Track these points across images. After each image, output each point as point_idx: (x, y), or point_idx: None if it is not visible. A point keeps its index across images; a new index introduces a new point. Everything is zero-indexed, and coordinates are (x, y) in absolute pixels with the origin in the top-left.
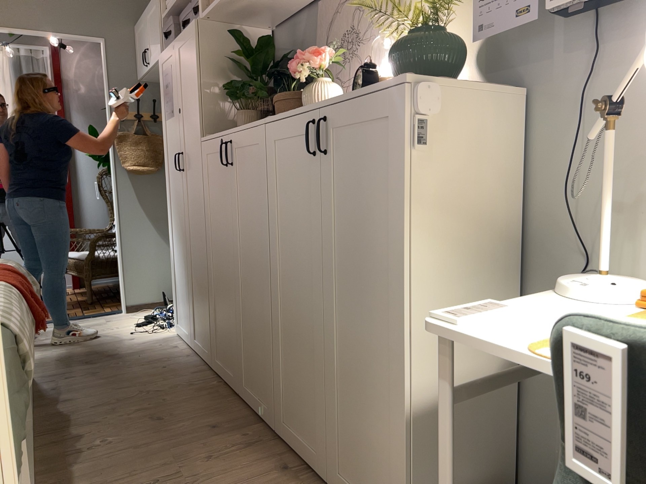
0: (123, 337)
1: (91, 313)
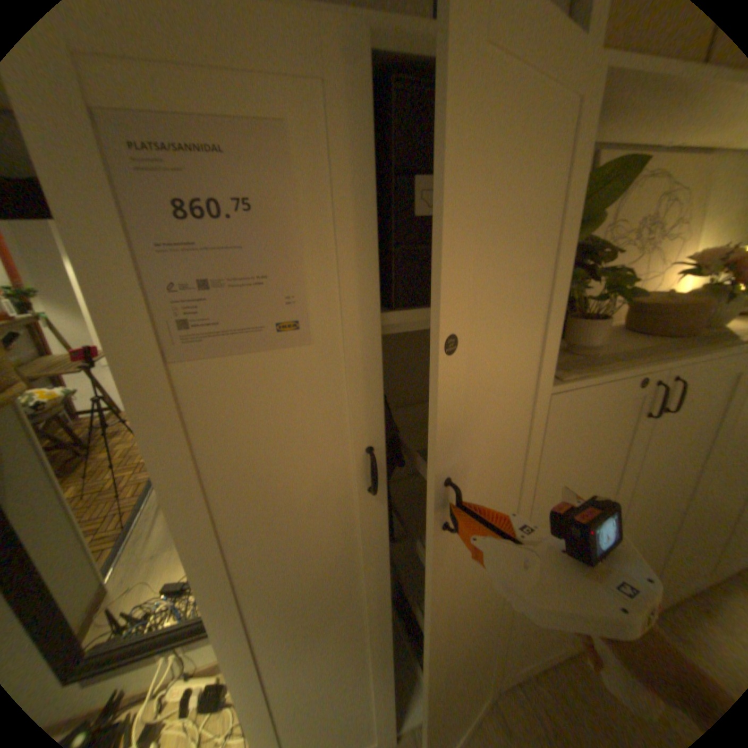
0: None
1: None
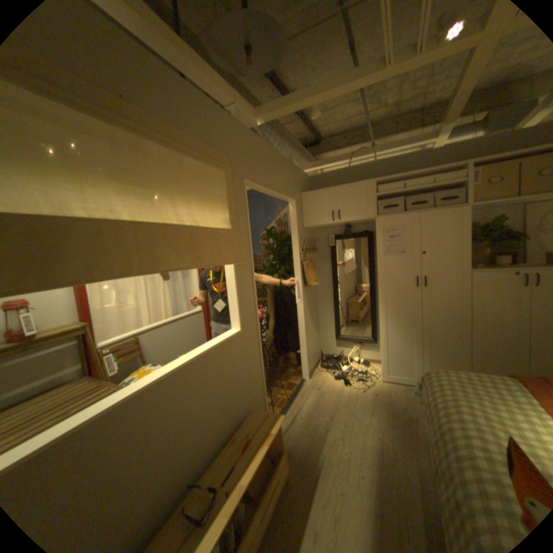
0: (368, 397)
1: (295, 390)
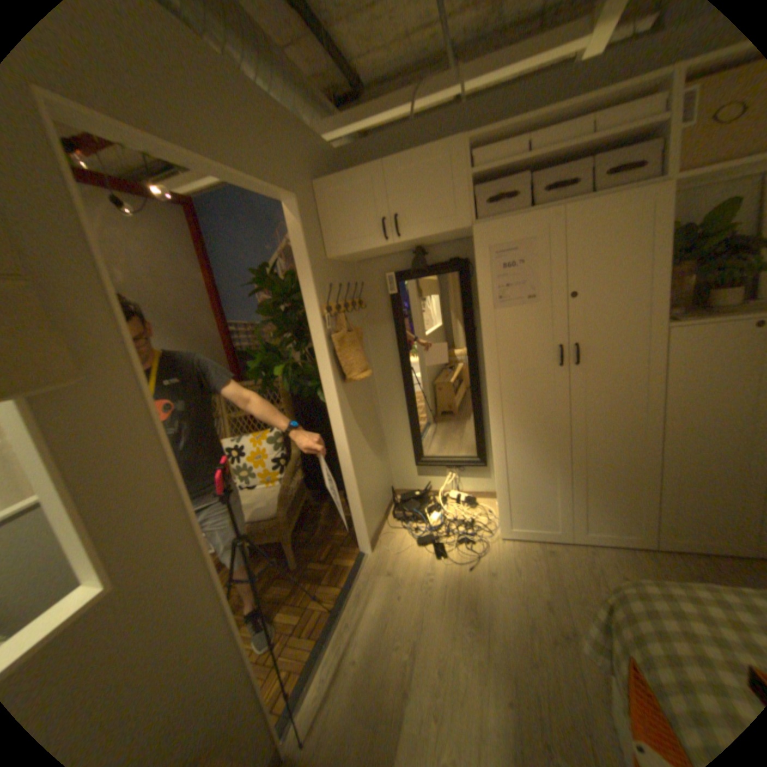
0: (479, 581)
1: (345, 581)
